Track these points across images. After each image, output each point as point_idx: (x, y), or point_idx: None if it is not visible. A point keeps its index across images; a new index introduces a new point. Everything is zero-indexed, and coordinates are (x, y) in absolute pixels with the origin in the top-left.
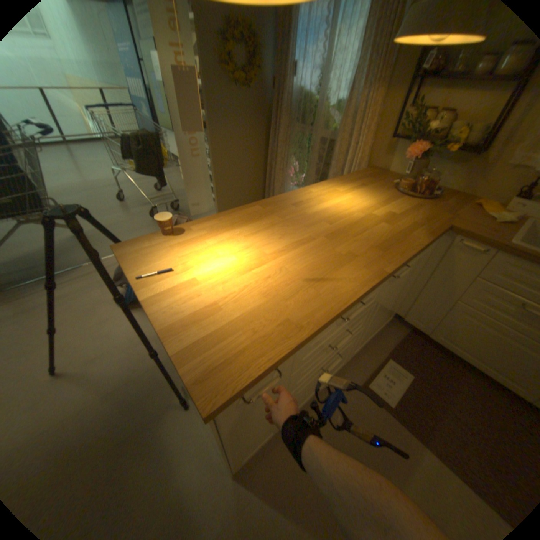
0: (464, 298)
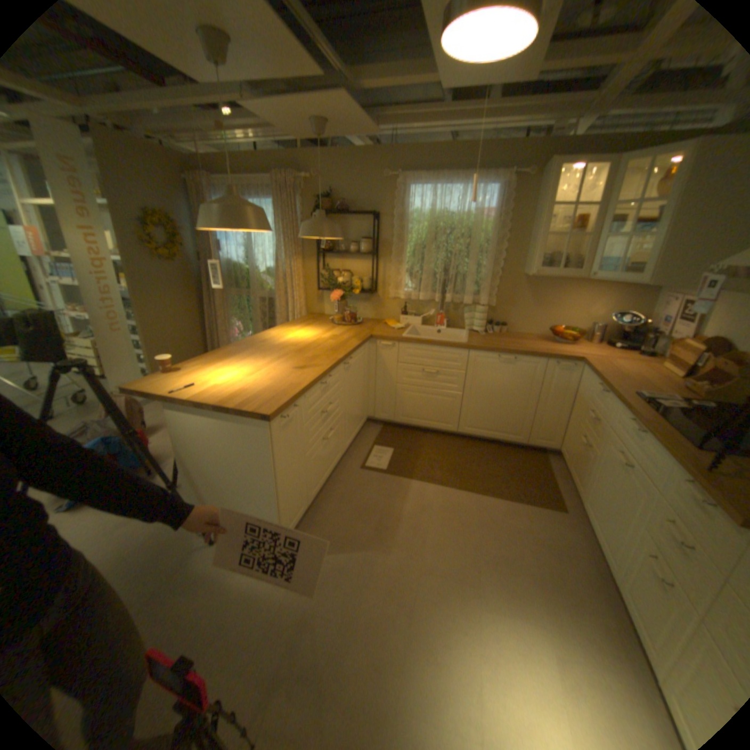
0: (397, 381)
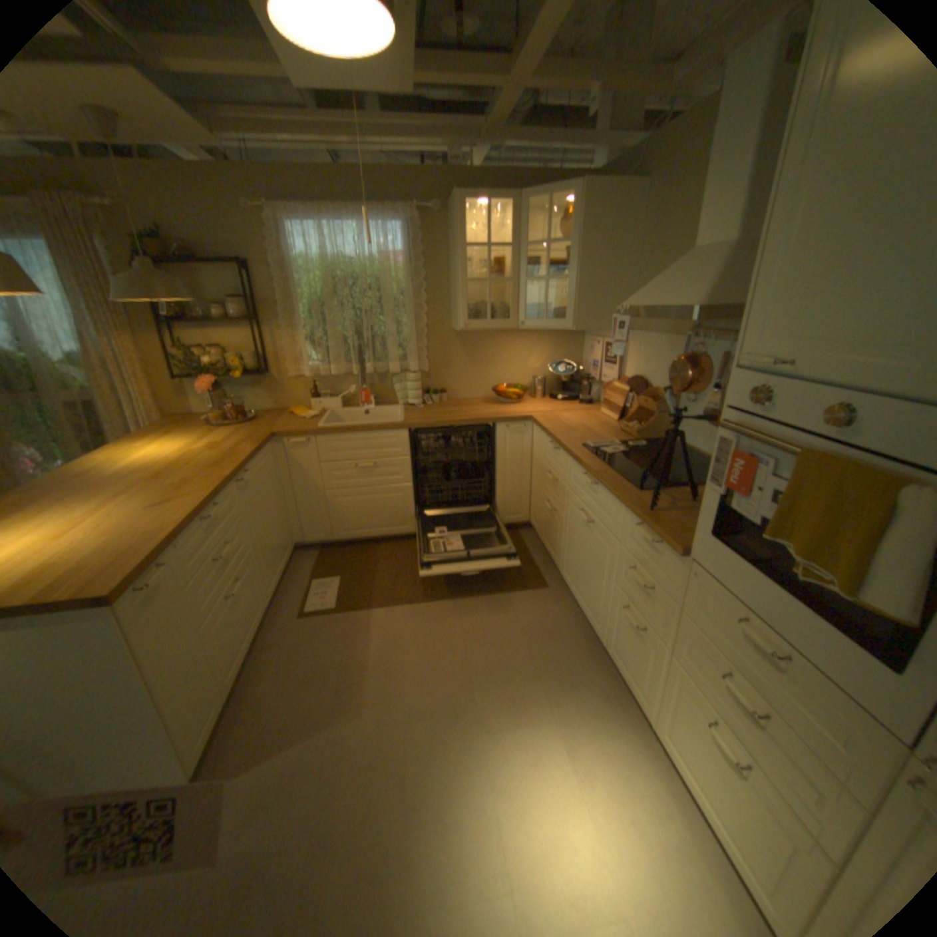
0: (325, 487)
